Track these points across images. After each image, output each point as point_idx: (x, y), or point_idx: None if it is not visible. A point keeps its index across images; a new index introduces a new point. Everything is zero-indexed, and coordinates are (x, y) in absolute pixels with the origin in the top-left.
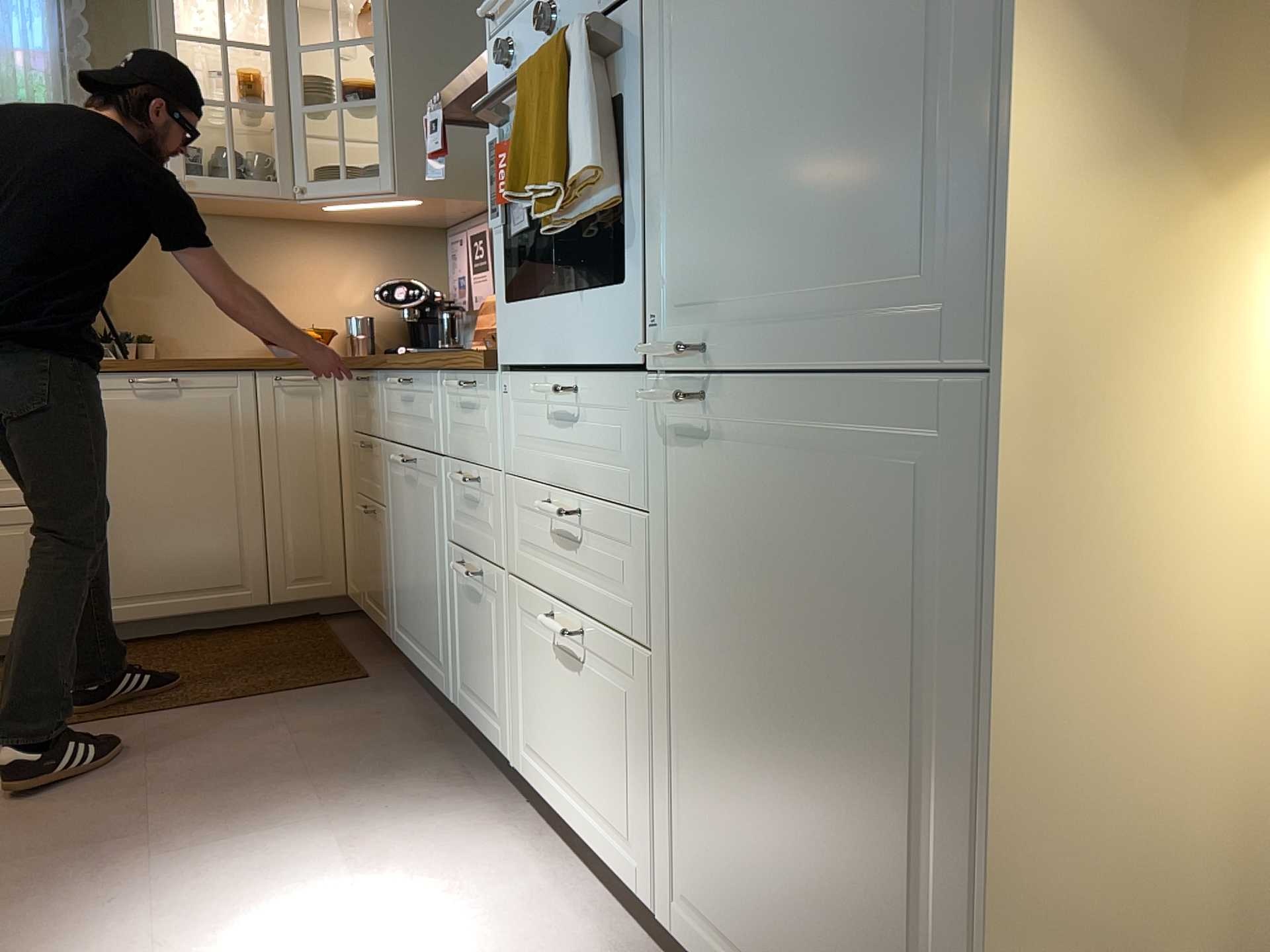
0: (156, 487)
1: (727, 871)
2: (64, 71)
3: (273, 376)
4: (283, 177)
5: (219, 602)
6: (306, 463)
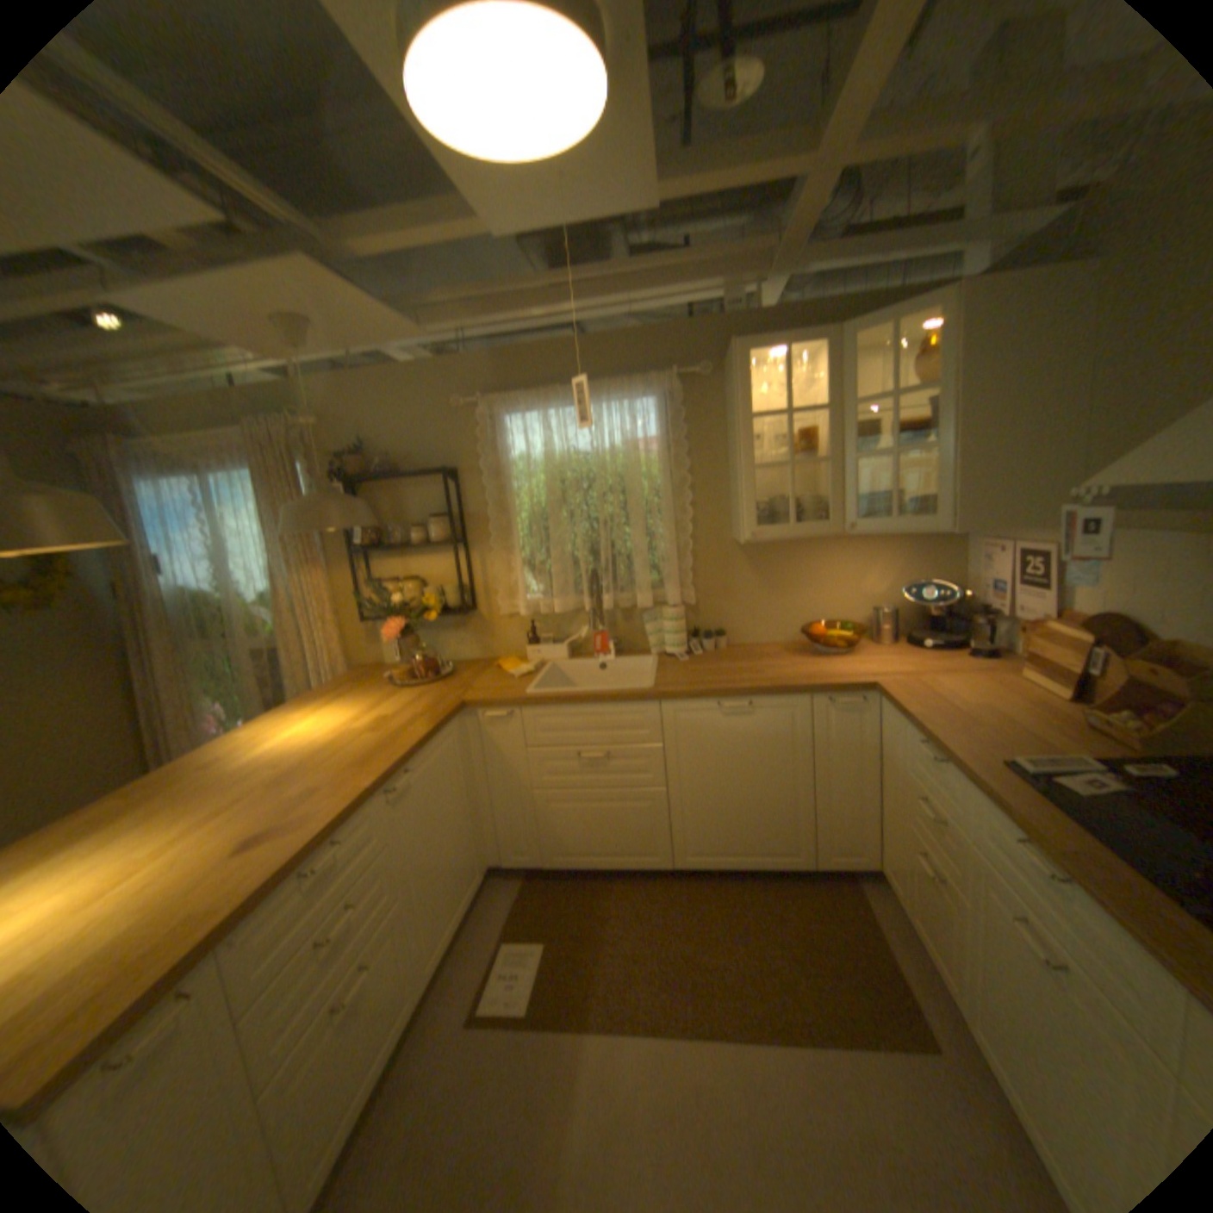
0: (735, 781)
1: None
2: (668, 450)
3: (827, 698)
4: (830, 510)
5: (779, 866)
6: (852, 767)
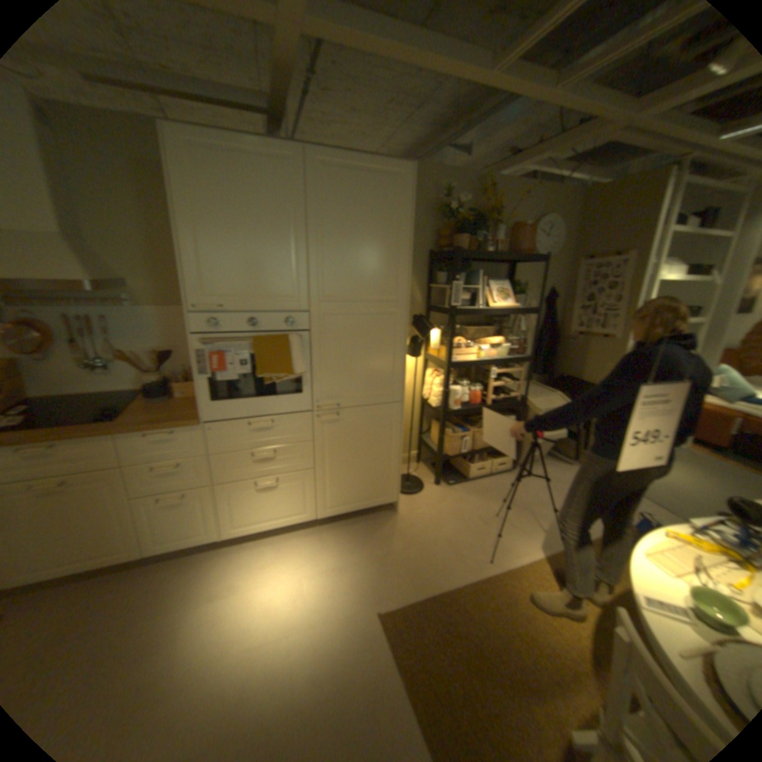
0: None
1: (339, 493)
2: None
3: None
4: None
5: None
6: None
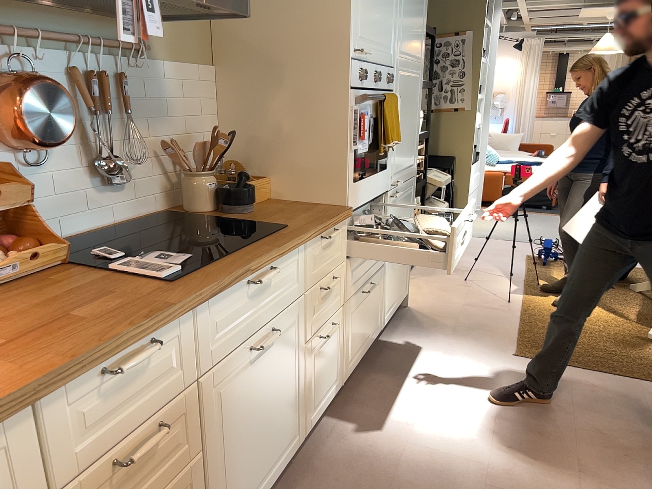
0: None
1: (392, 290)
2: None
3: None
4: None
5: None
6: None
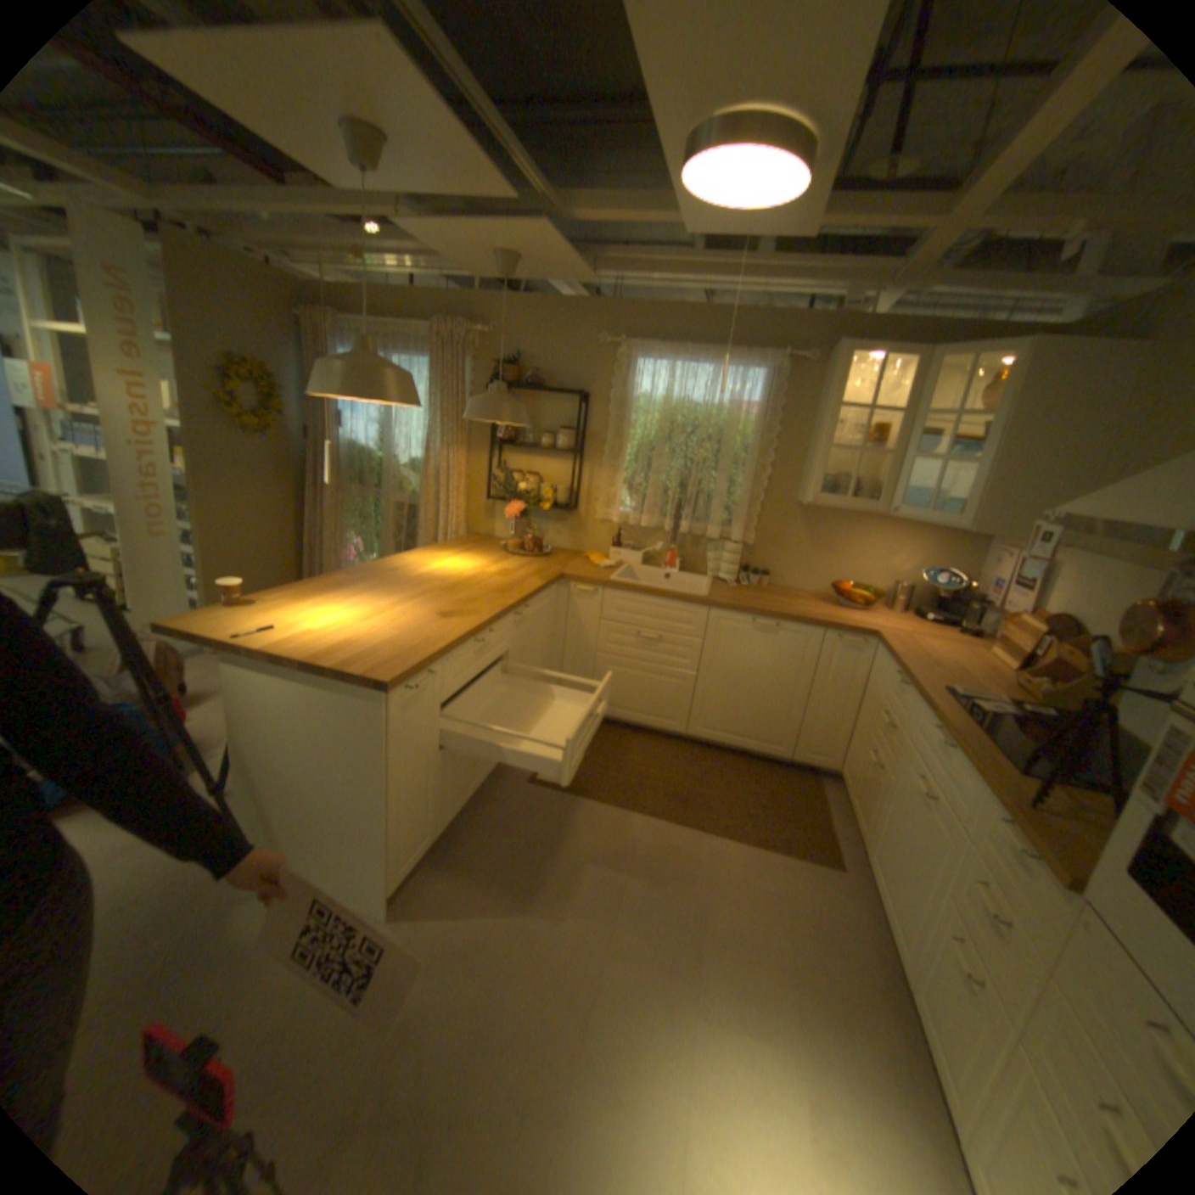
0: (750, 680)
1: None
2: (765, 416)
3: (837, 634)
4: (883, 494)
5: (764, 750)
6: (841, 690)
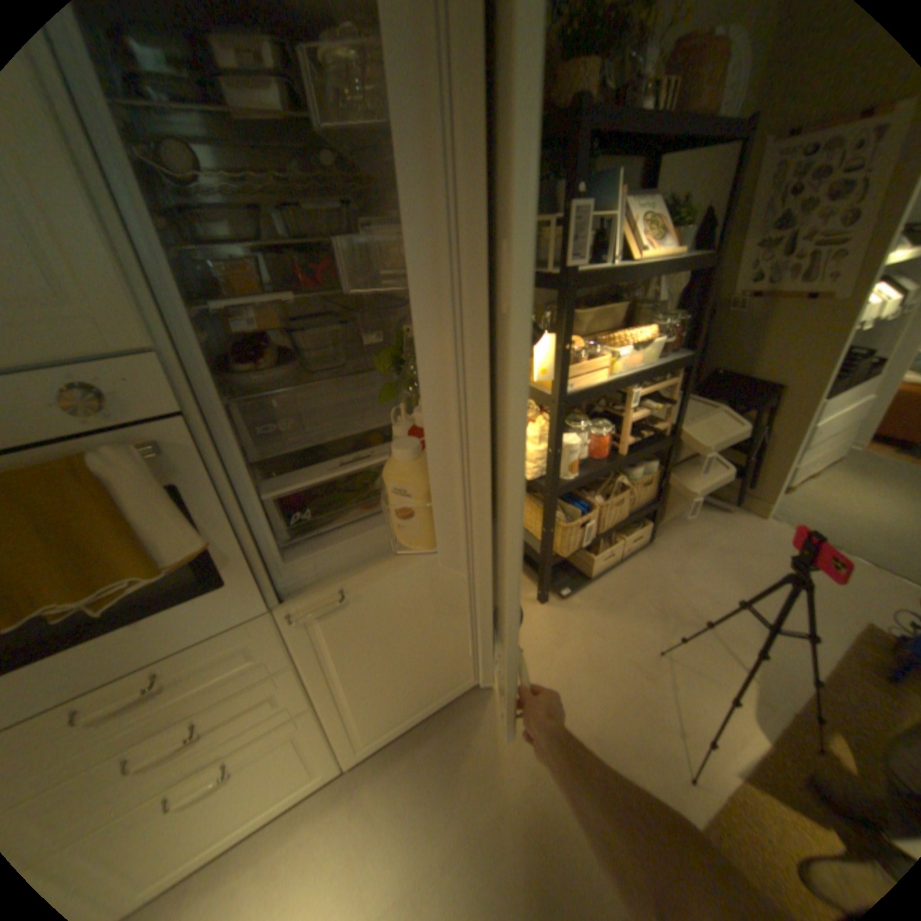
0: None
1: (382, 715)
2: None
3: None
4: None
5: None
6: None
